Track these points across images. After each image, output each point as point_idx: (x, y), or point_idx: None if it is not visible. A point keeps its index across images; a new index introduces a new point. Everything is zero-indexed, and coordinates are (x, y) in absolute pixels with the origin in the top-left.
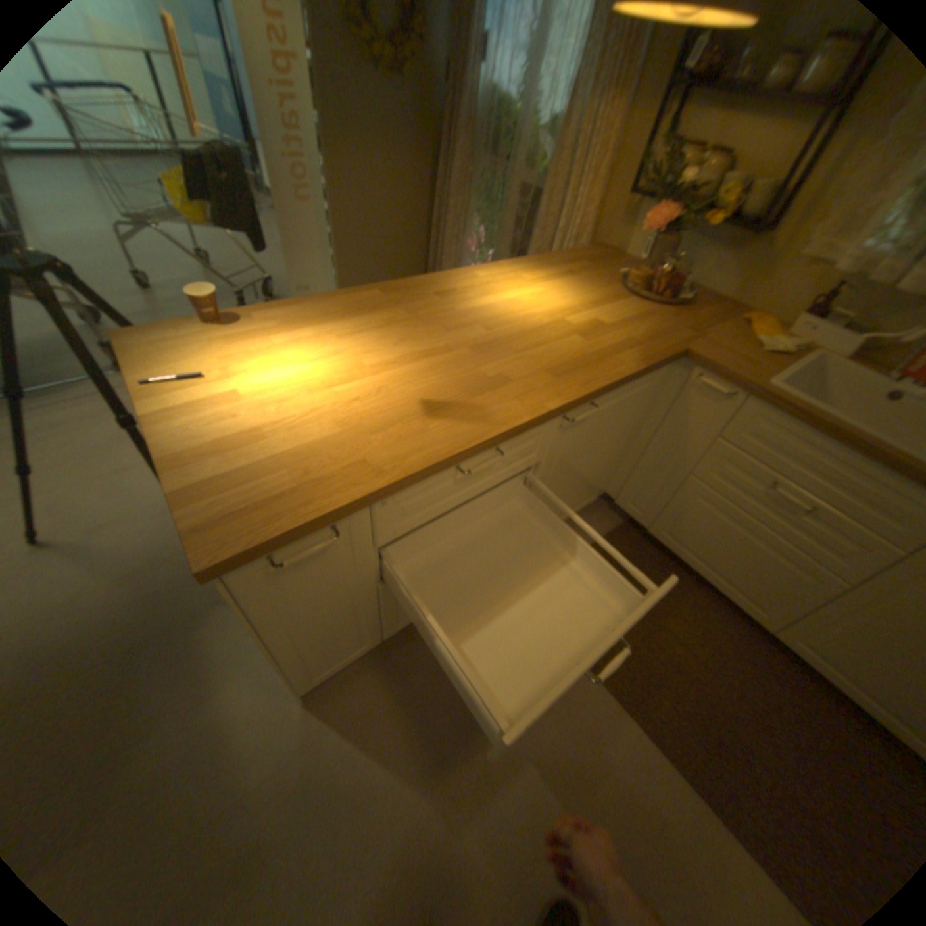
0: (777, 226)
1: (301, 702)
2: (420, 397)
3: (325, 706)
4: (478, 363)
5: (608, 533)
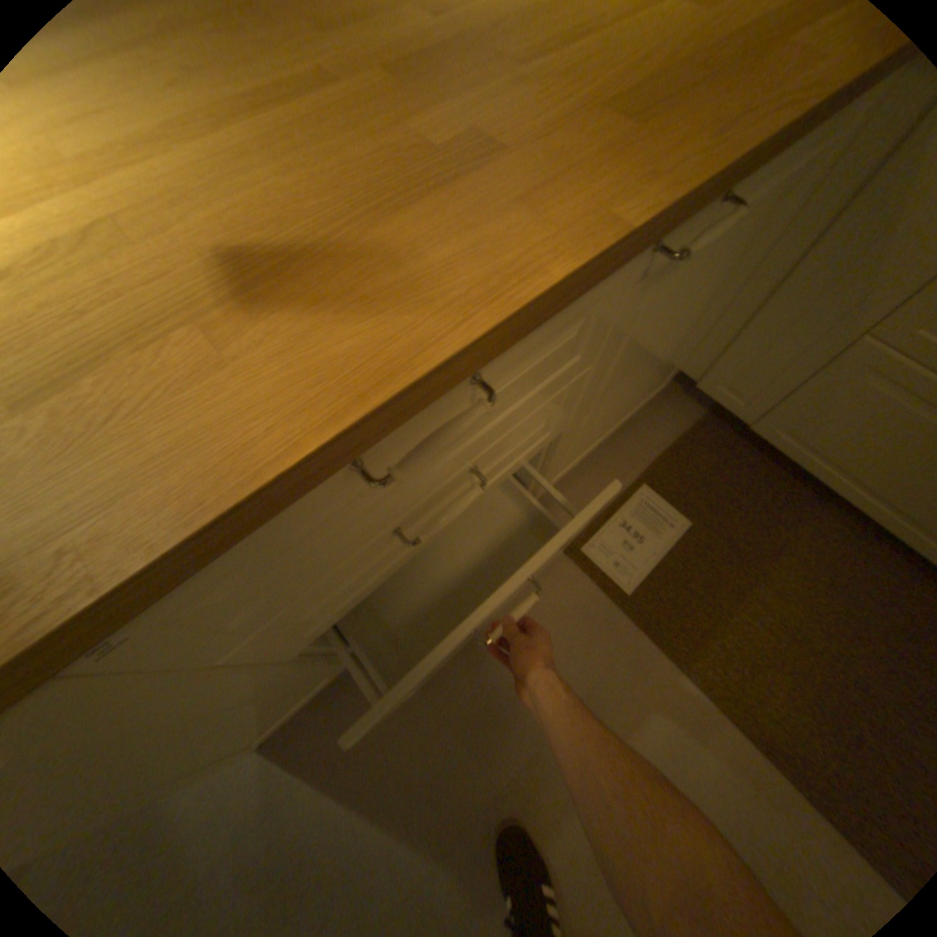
0: None
1: (252, 751)
2: (211, 237)
3: (289, 749)
4: (404, 103)
5: (684, 435)
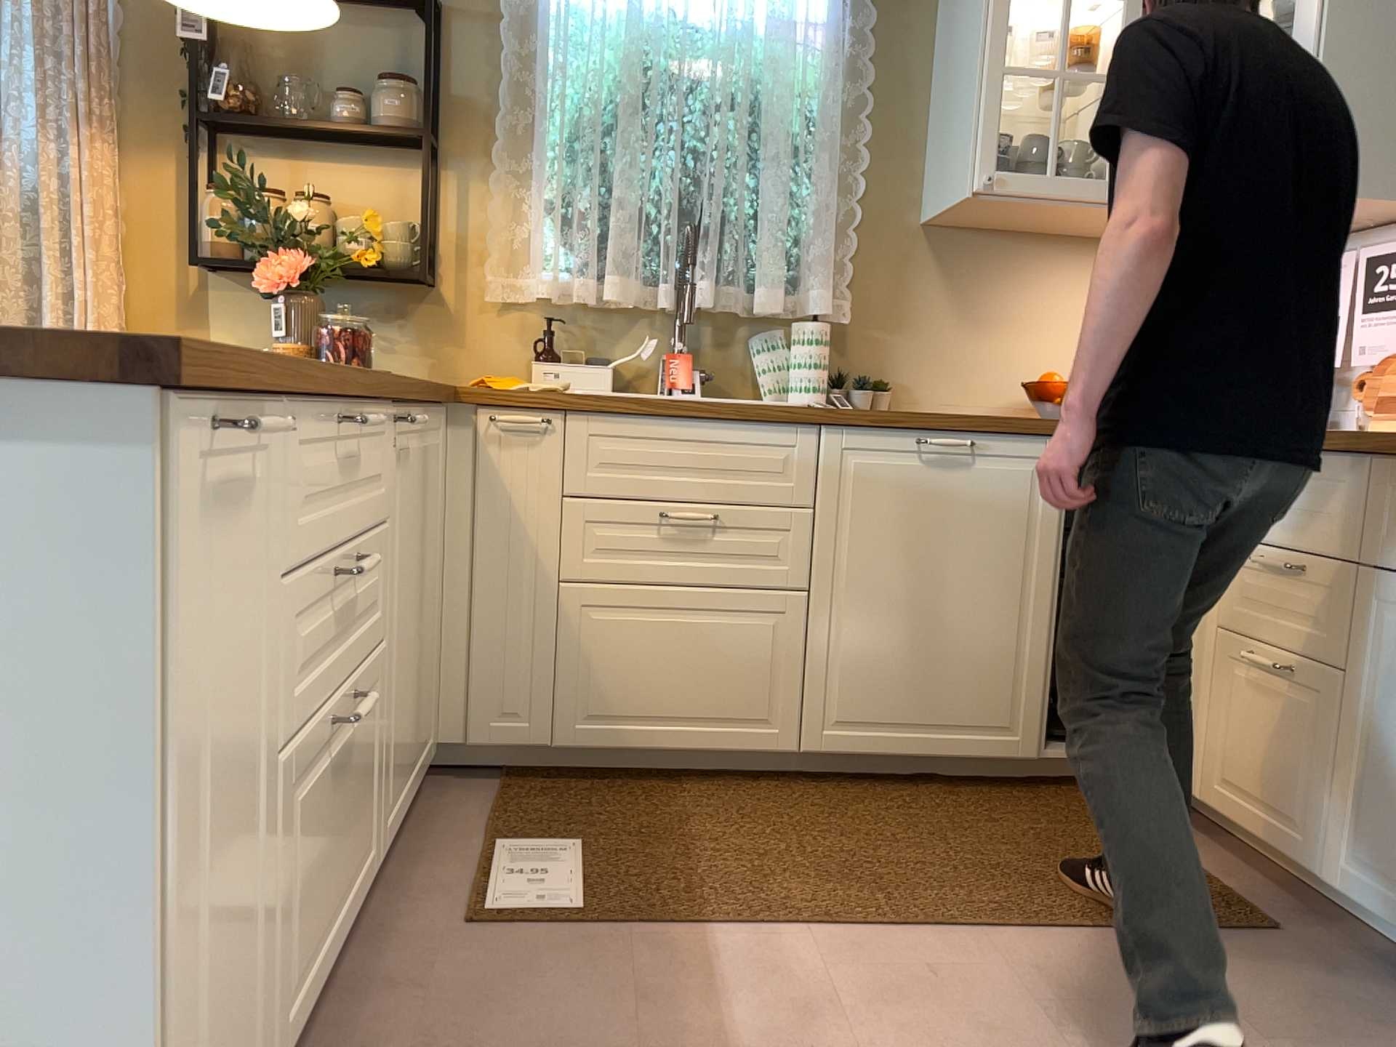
0: (437, 281)
1: None
2: None
3: None
4: None
5: (493, 800)
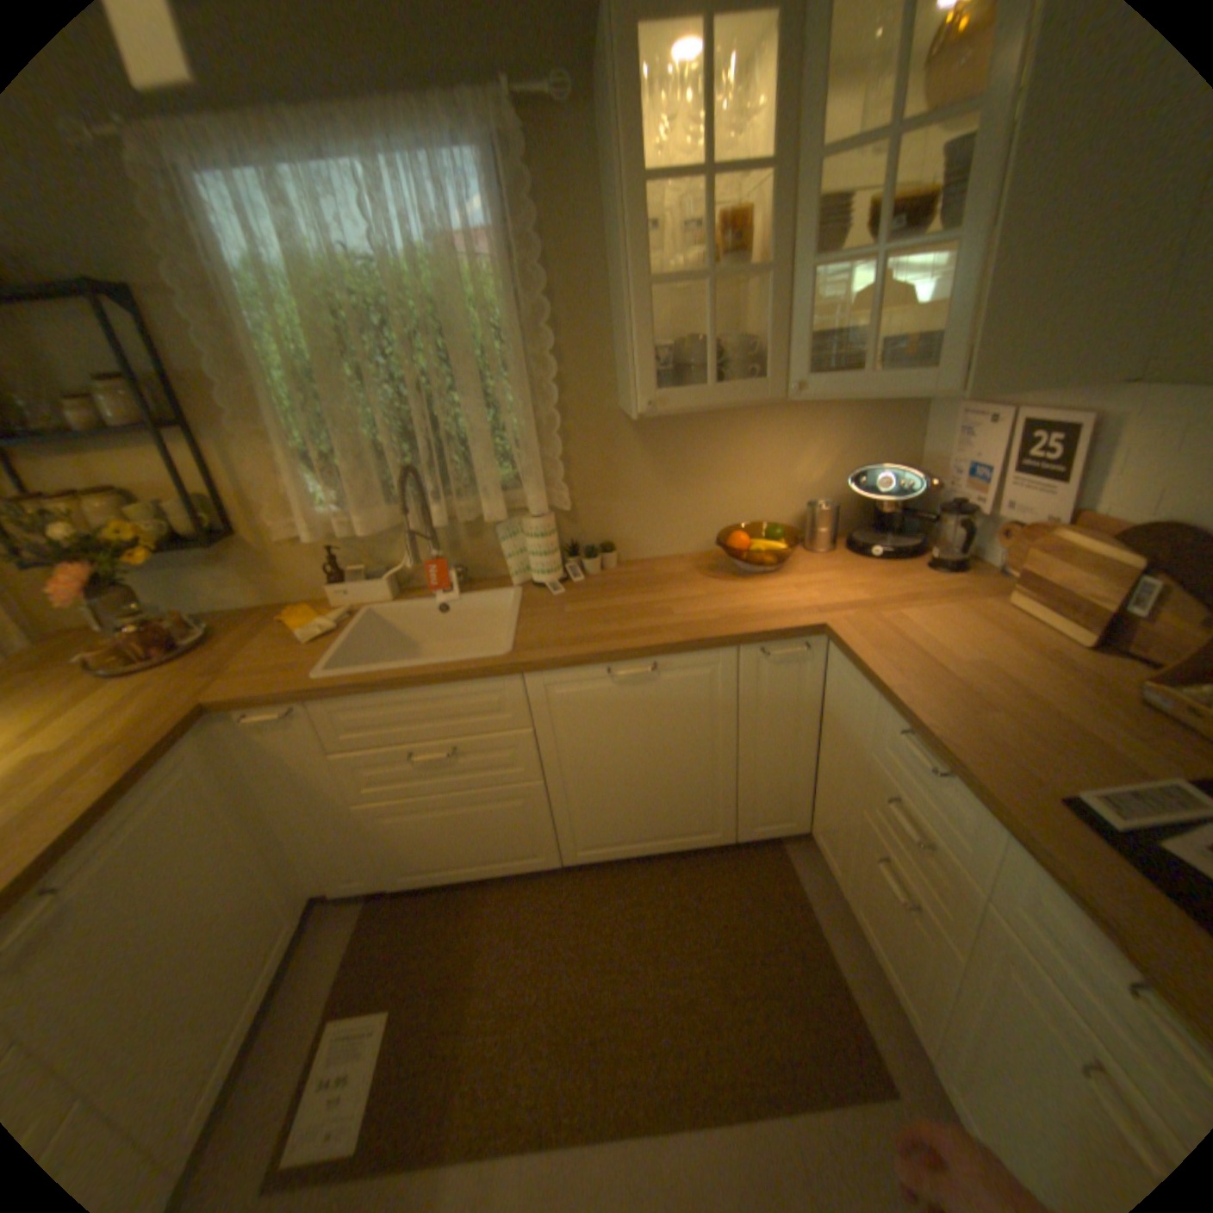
0: (234, 531)
1: None
2: None
3: None
4: None
5: (348, 943)
